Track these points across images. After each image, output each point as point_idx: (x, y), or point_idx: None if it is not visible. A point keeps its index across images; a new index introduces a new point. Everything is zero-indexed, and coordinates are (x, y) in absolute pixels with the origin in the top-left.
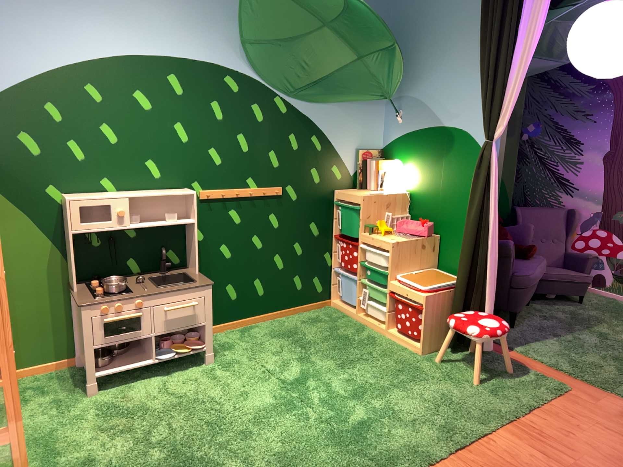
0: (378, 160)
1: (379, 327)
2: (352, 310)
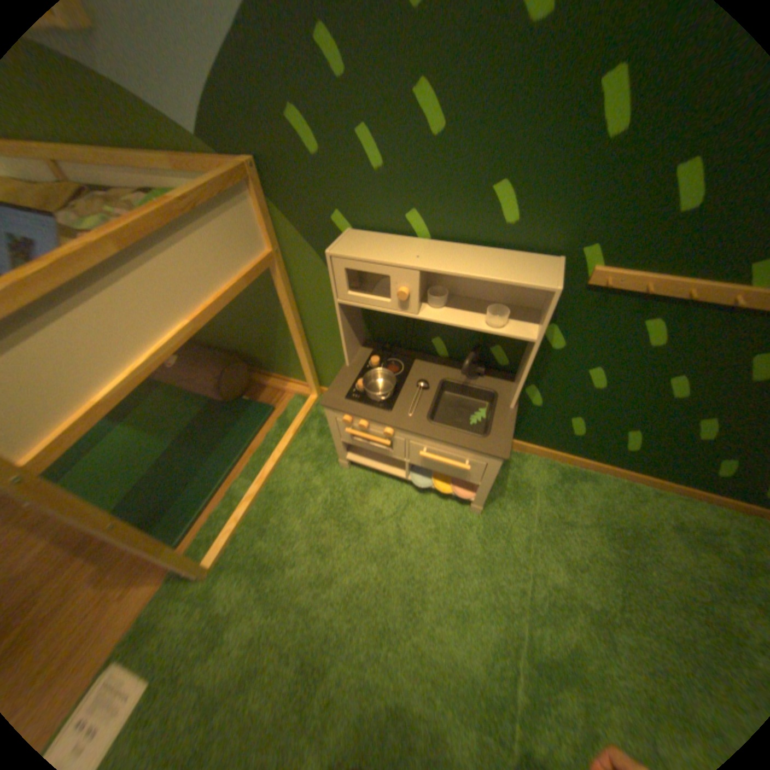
0: None
1: None
2: None
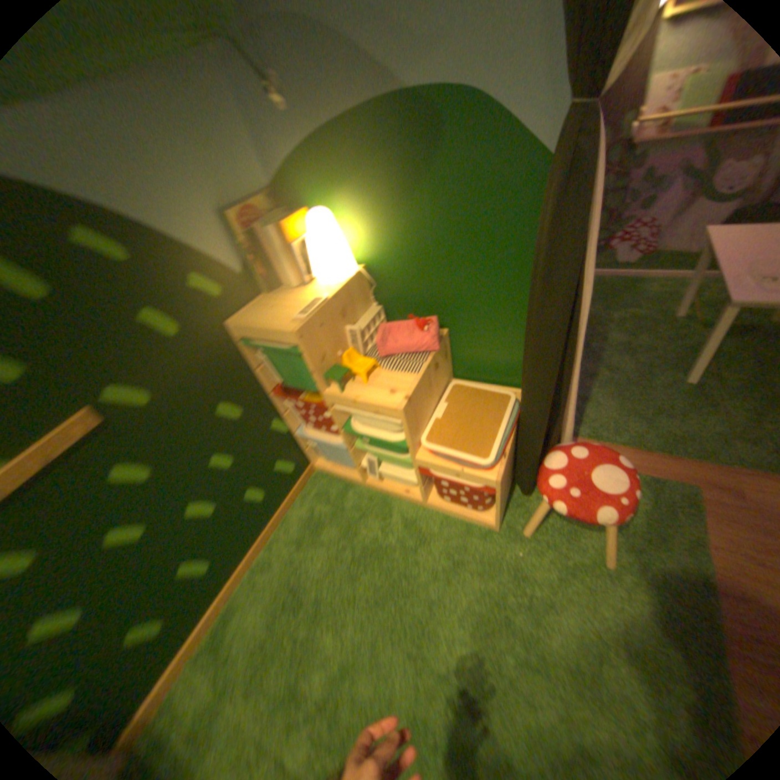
0: (278, 219)
1: (411, 496)
2: (353, 471)
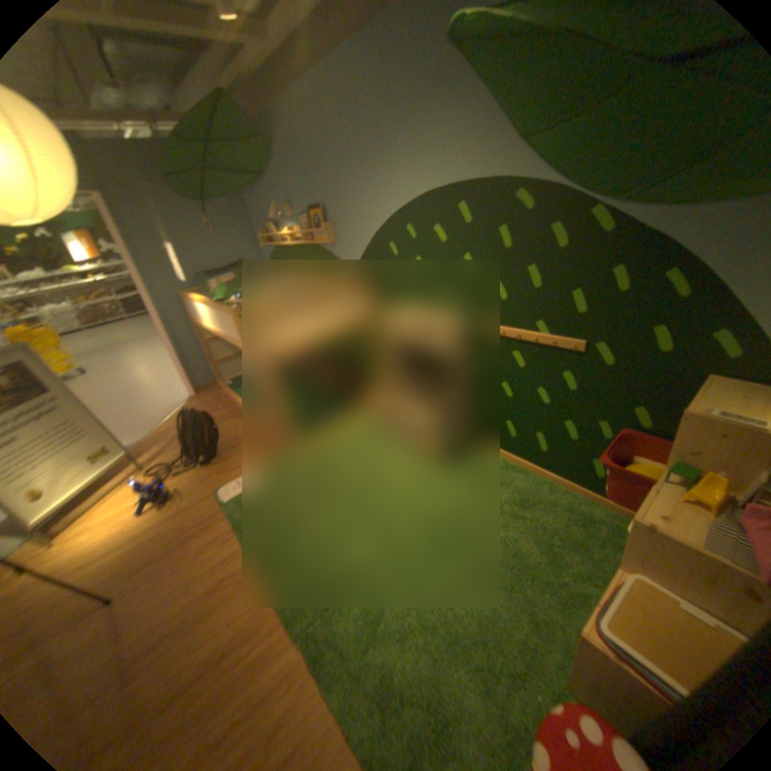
0: None
1: None
2: None
